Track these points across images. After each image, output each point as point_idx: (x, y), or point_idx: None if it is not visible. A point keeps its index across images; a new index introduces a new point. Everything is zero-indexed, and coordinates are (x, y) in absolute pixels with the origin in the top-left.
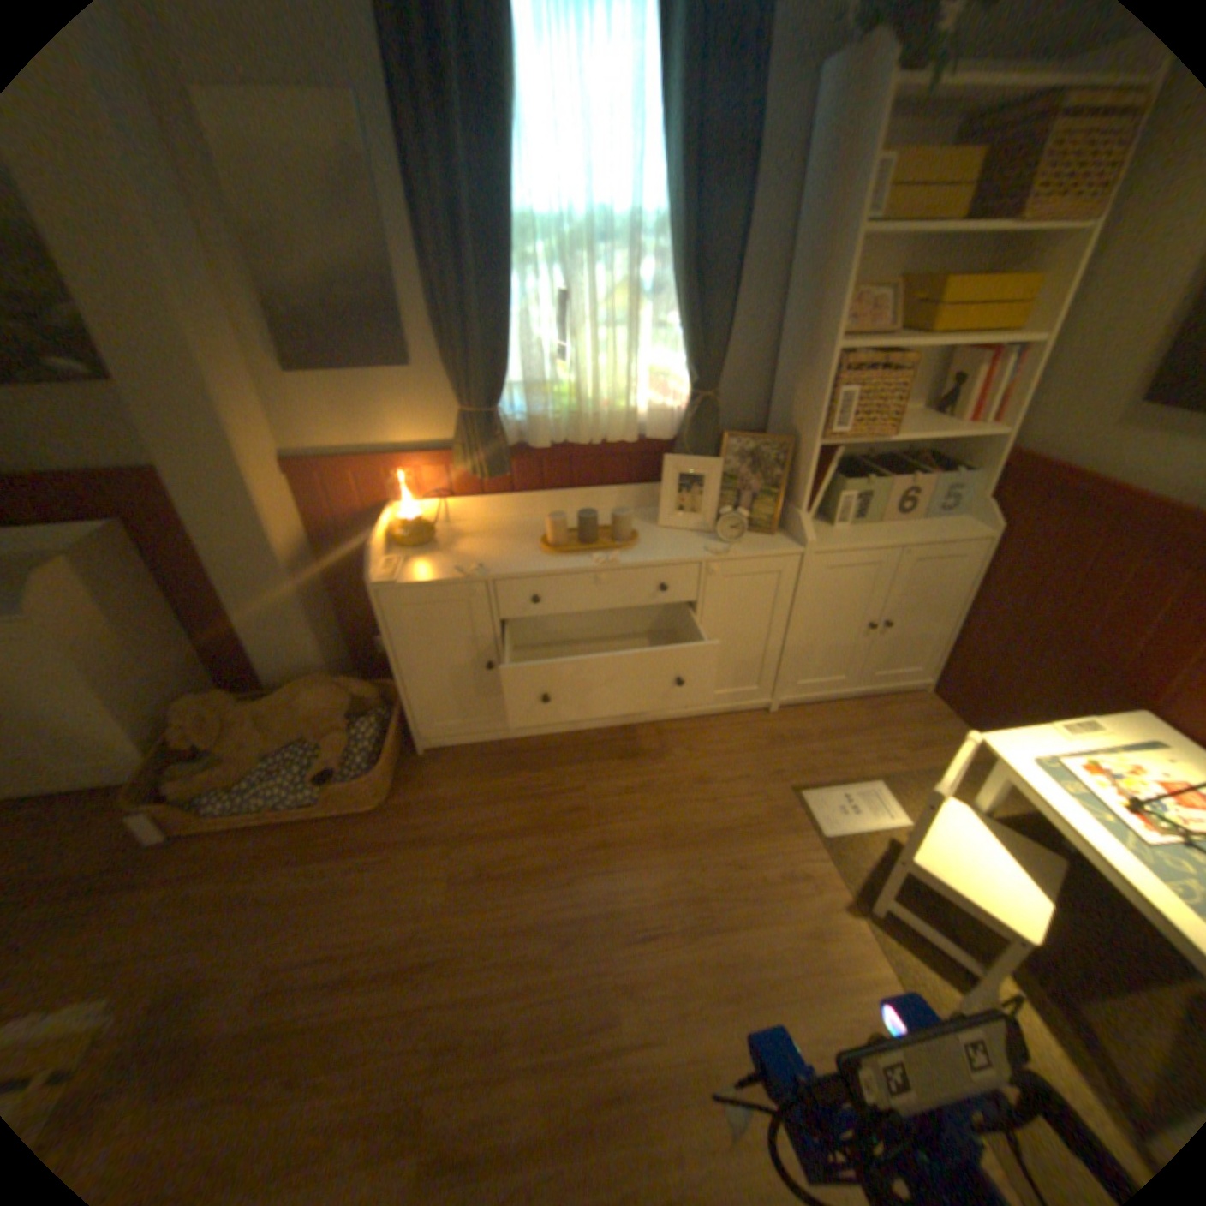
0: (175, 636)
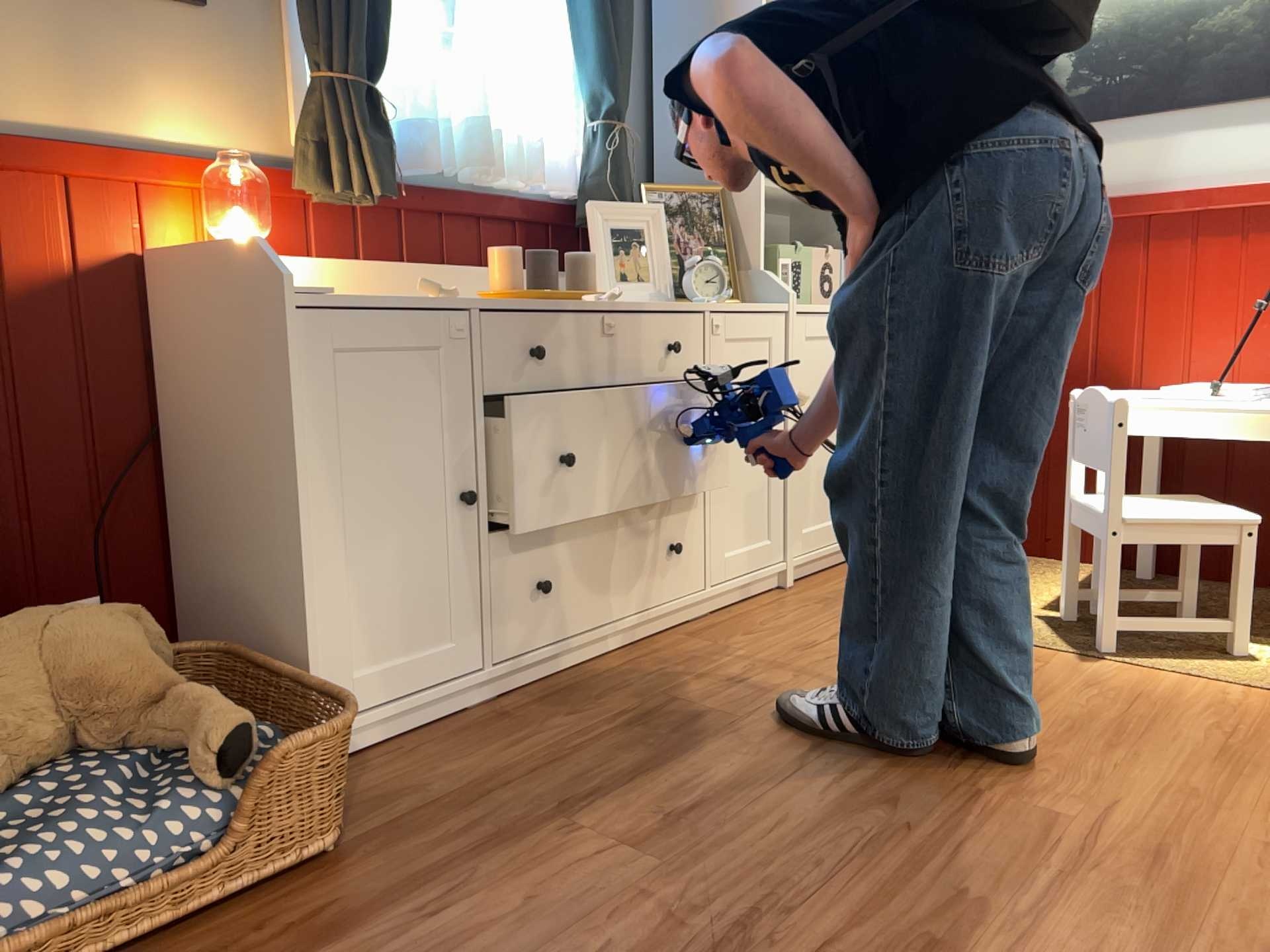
0: None
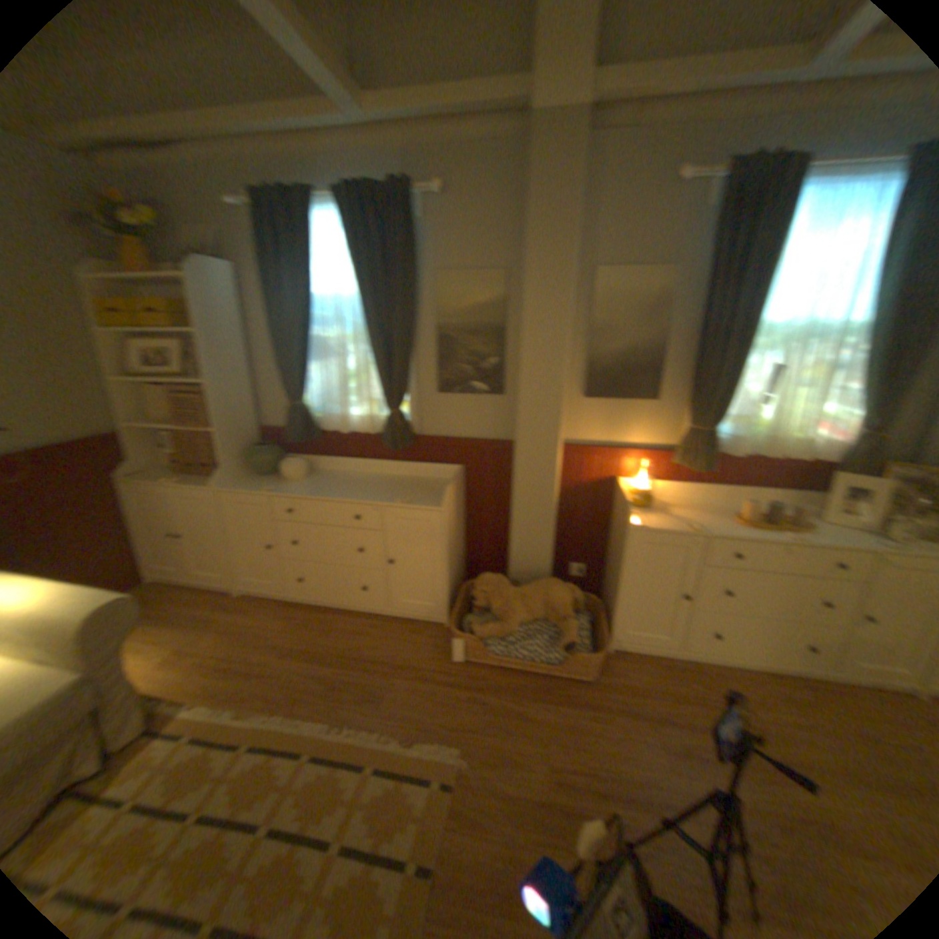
0: (460, 537)
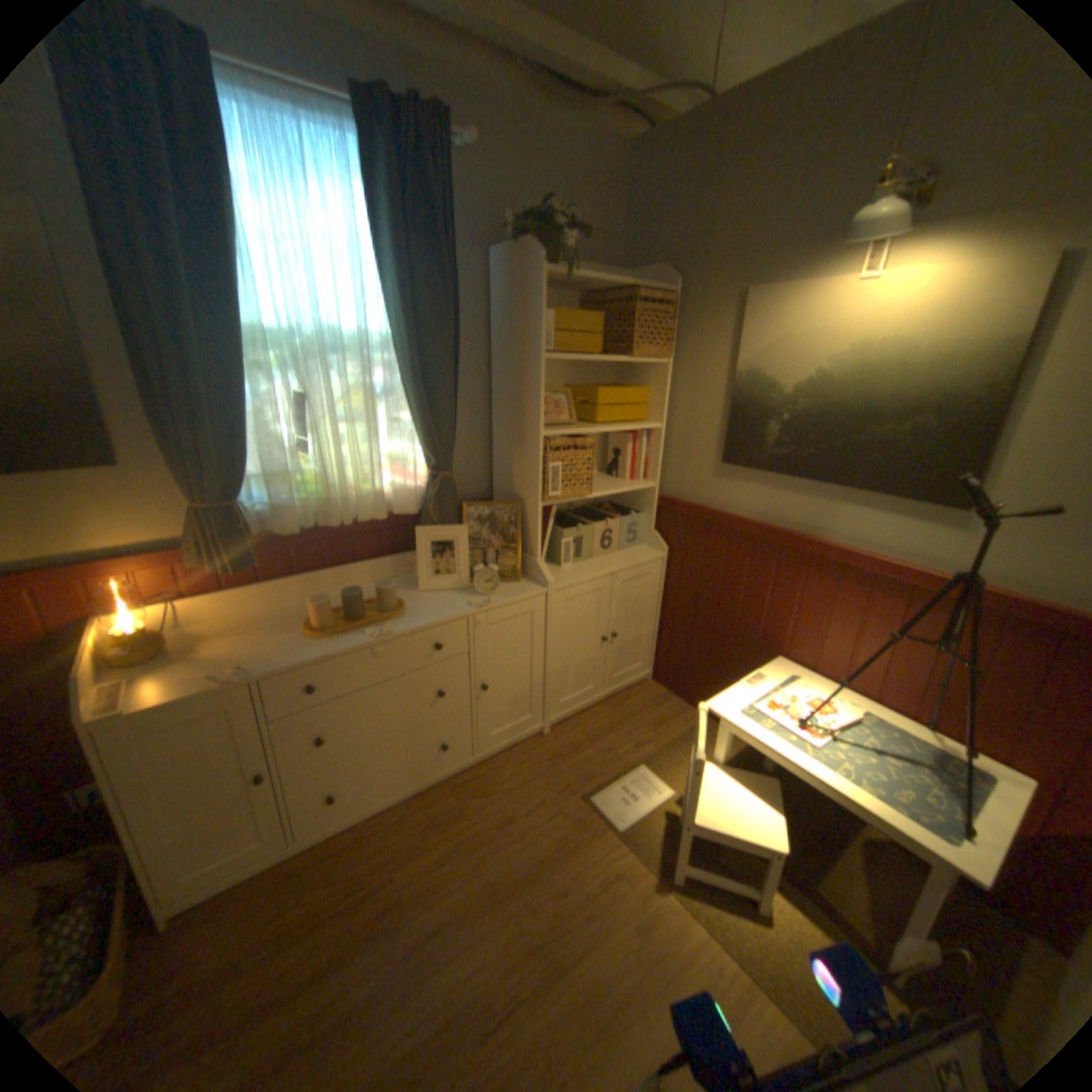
0: None
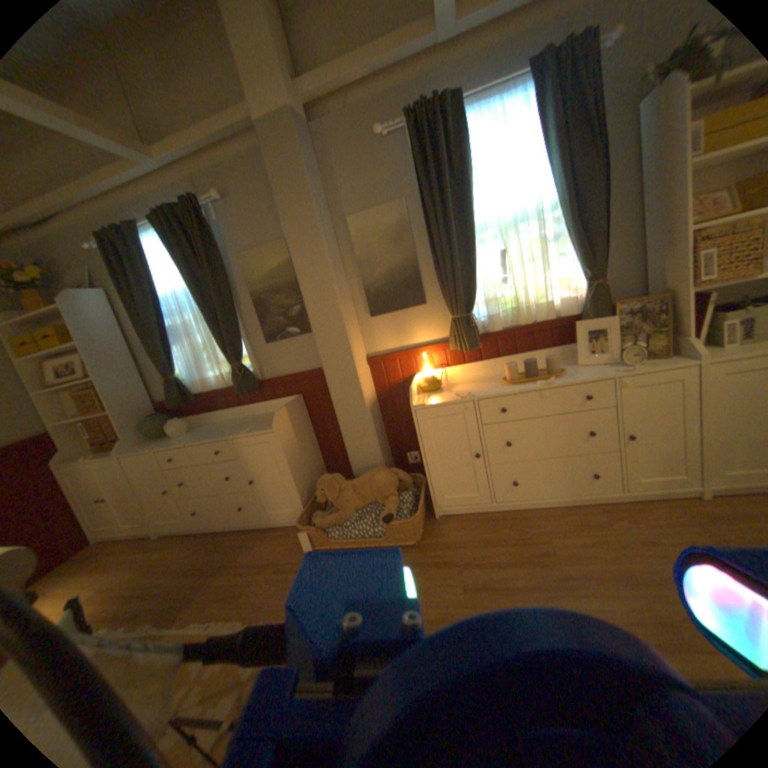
0: (316, 451)
